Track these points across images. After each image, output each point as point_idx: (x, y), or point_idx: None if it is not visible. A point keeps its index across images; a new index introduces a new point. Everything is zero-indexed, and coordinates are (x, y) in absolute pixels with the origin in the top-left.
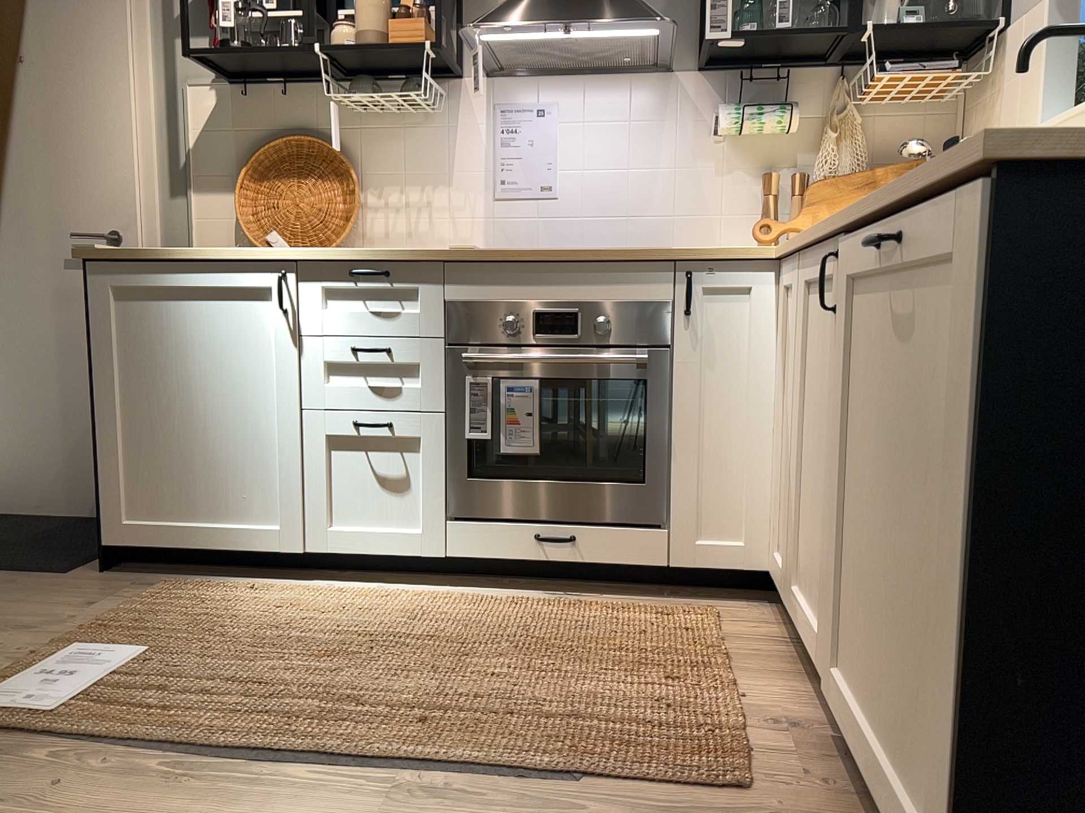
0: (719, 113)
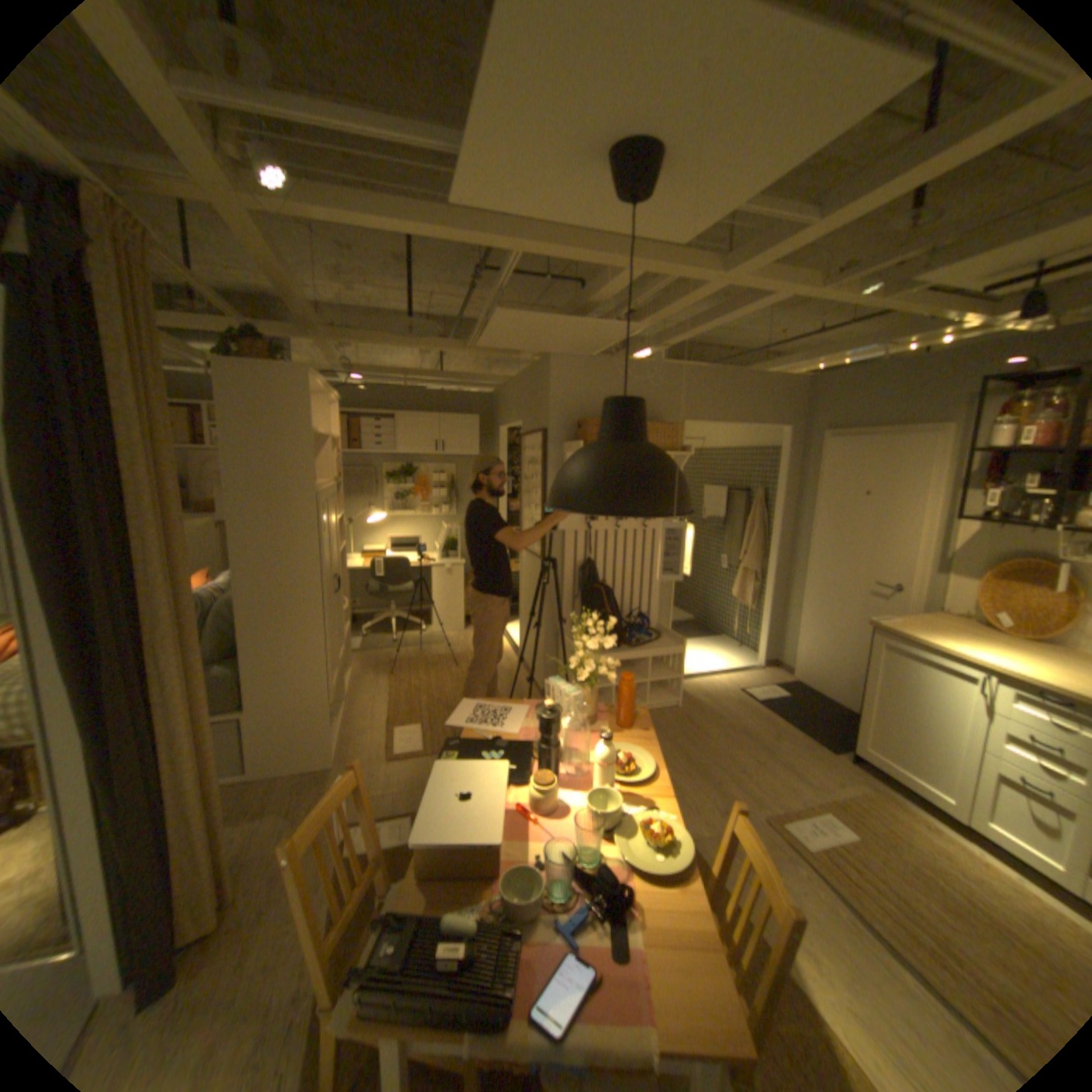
0: None
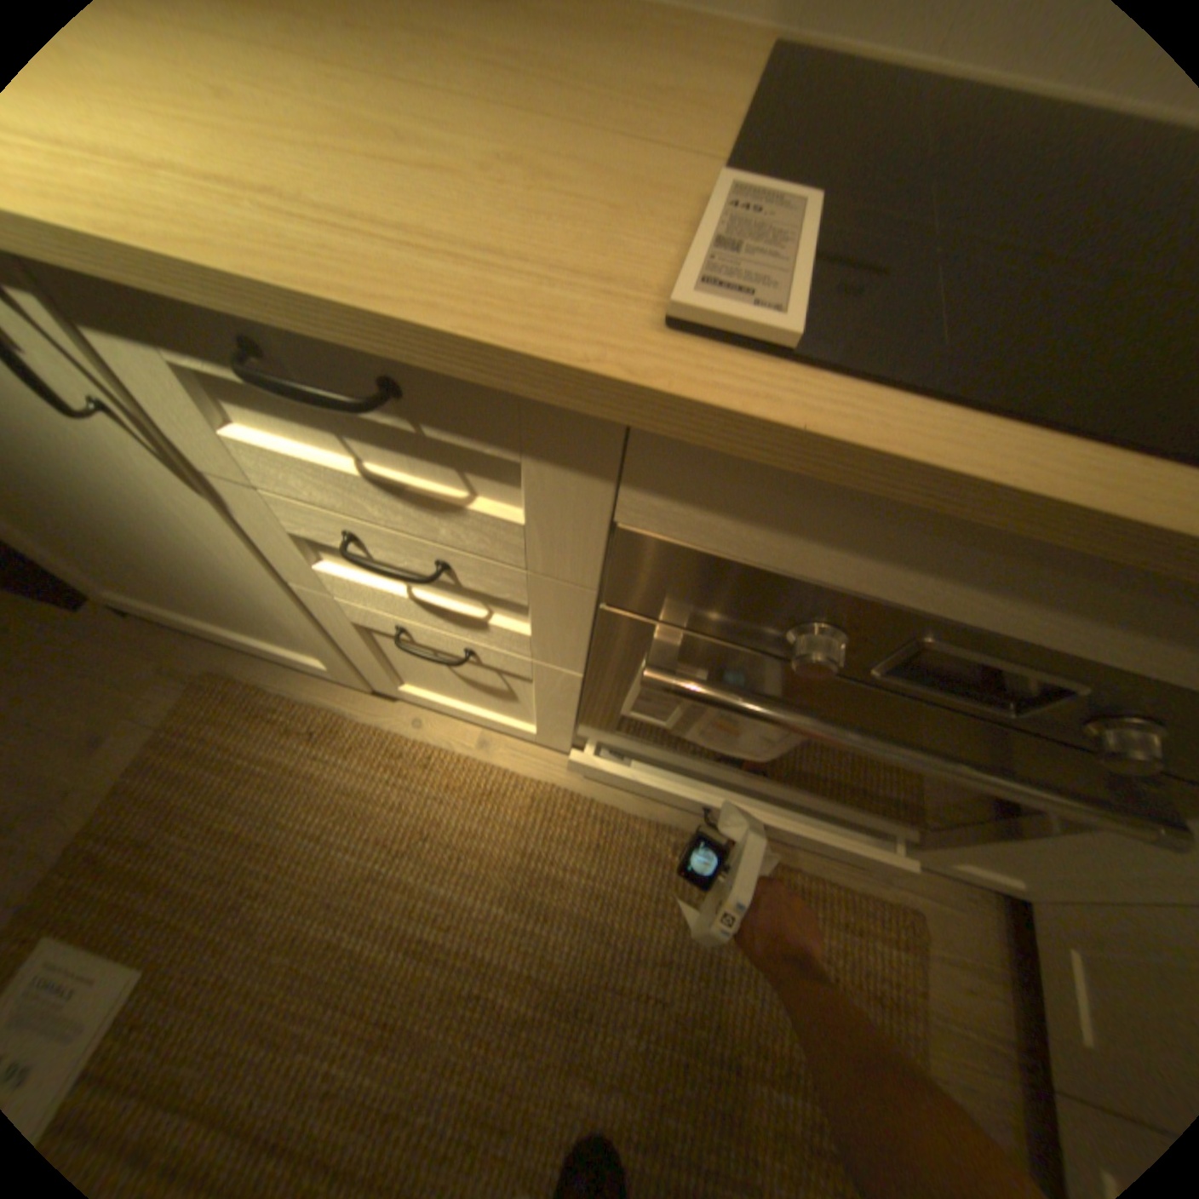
0: None
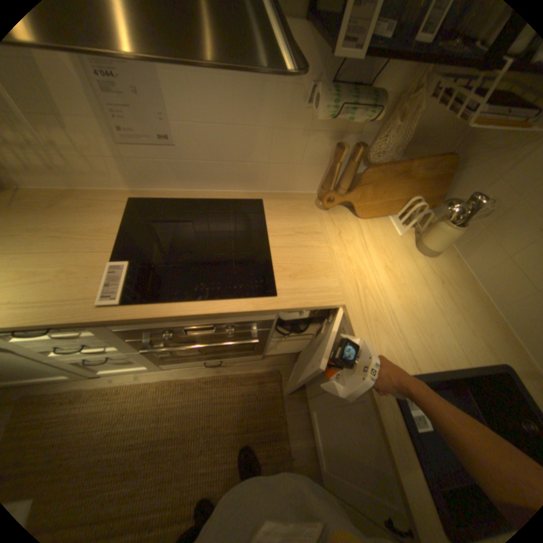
0: (321, 90)
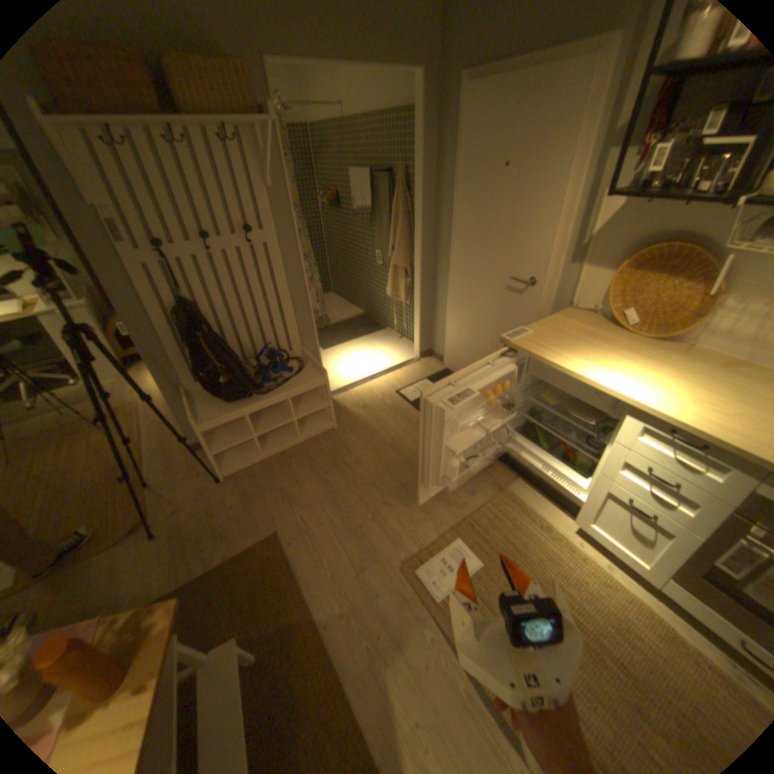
0: None
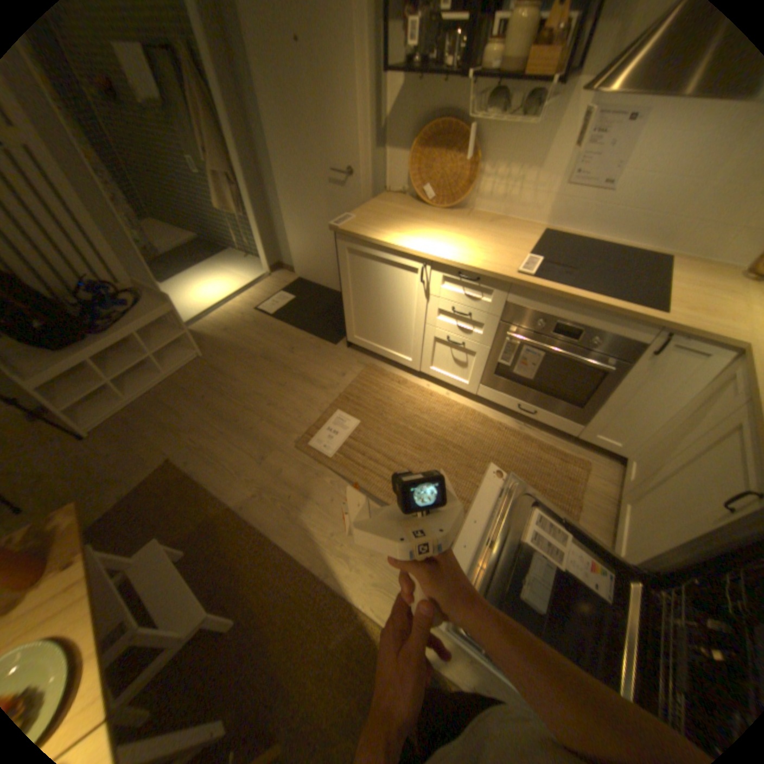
0: None
